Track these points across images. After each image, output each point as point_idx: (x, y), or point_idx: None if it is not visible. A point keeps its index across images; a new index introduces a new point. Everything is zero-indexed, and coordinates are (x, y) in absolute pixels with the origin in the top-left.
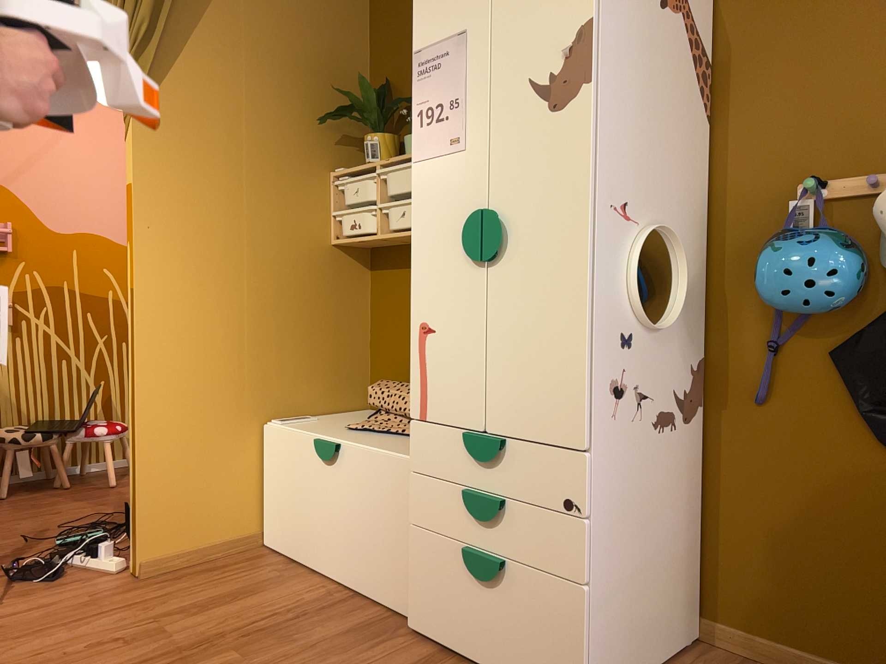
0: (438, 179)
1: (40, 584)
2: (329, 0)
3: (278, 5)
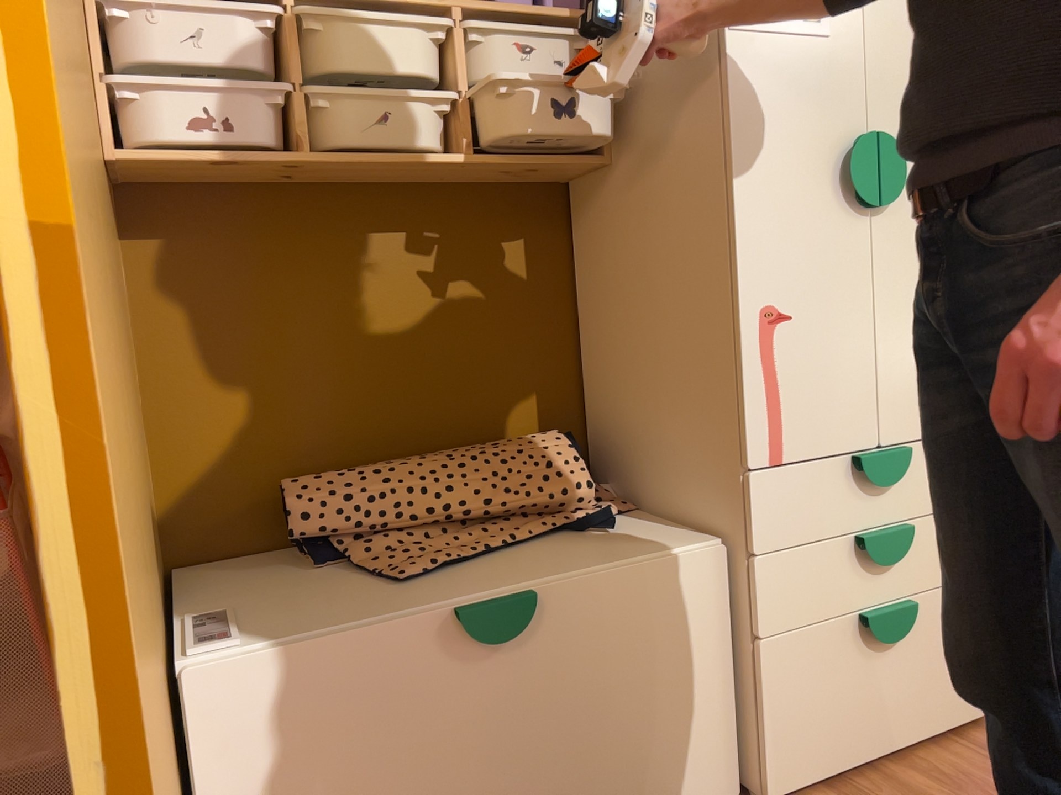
0: (783, 72)
1: None
2: None
3: None
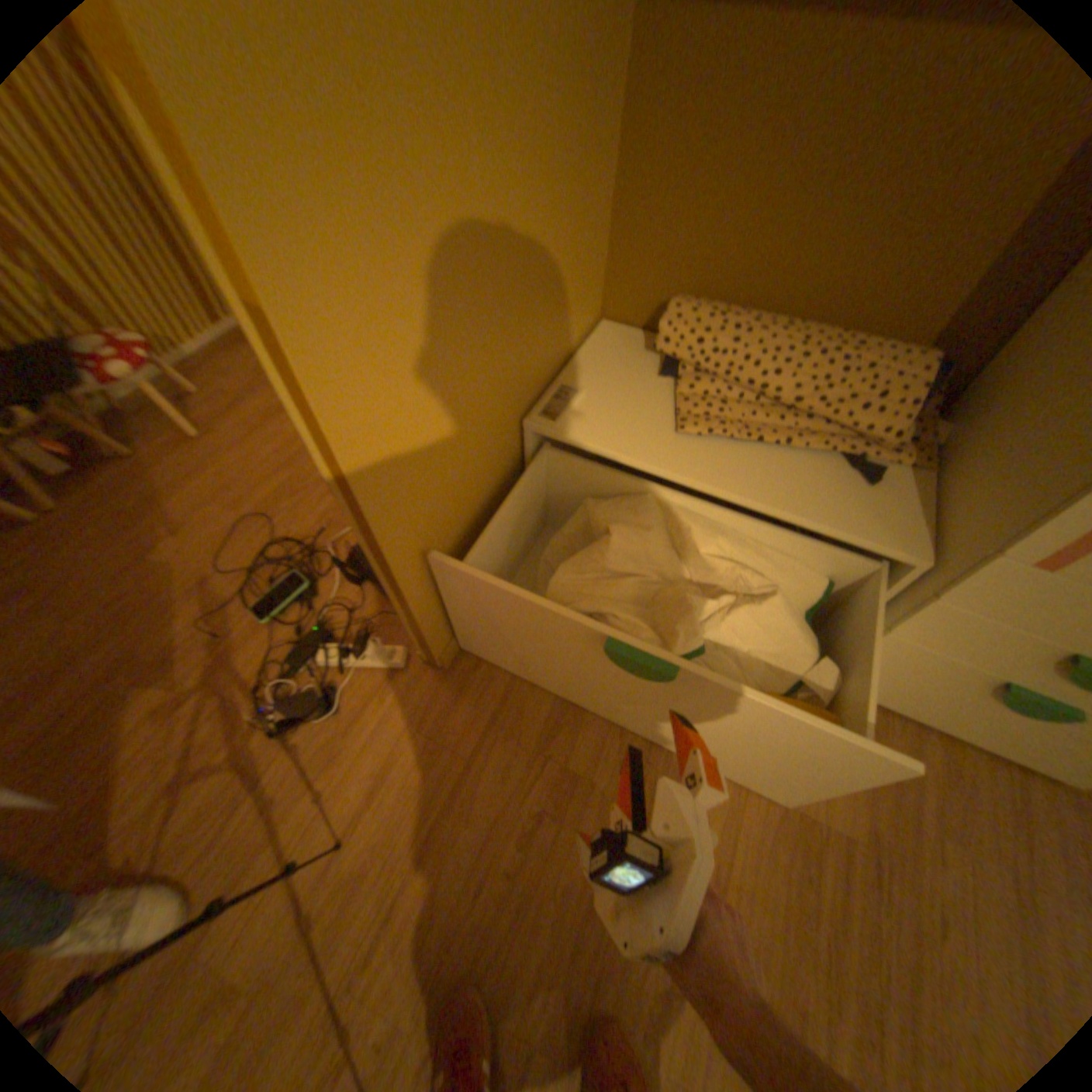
0: None
1: (329, 725)
2: None
3: None
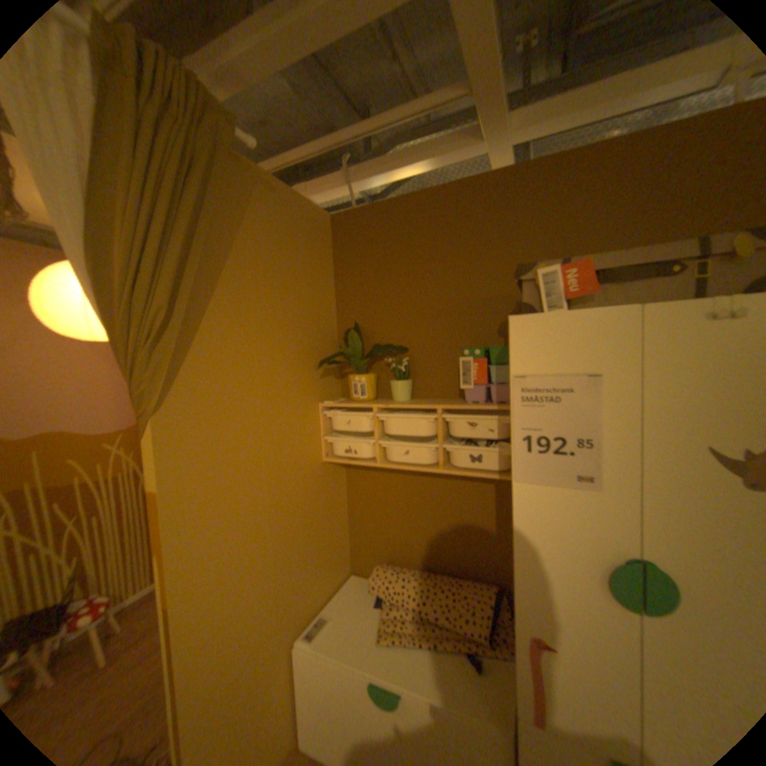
0: (558, 509)
1: None
2: (308, 256)
3: (273, 265)
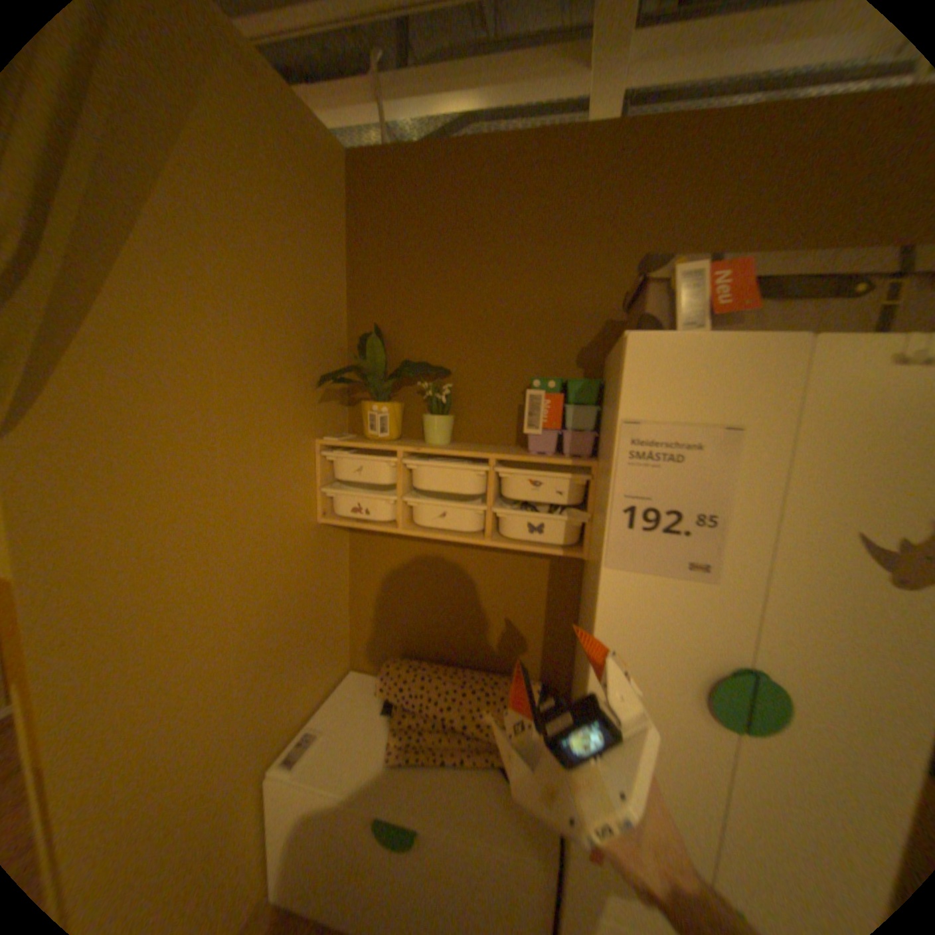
0: (657, 604)
1: None
2: (309, 208)
3: (250, 207)
